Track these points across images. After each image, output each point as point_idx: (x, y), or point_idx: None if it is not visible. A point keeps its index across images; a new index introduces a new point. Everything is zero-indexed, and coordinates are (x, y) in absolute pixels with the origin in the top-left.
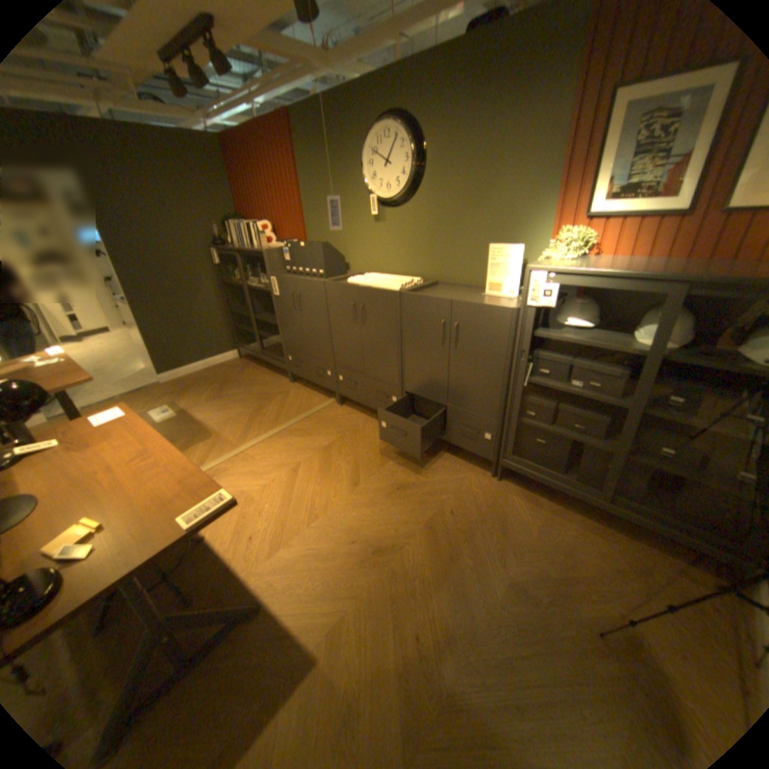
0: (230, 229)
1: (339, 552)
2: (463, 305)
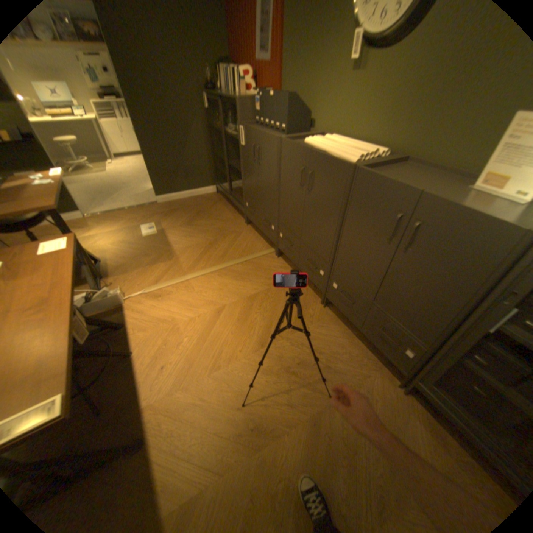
0: (220, 74)
1: (224, 415)
2: (440, 201)
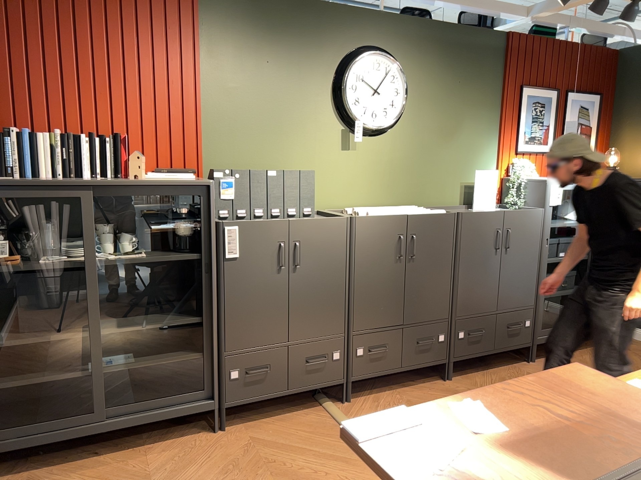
0: None
1: None
2: (513, 213)
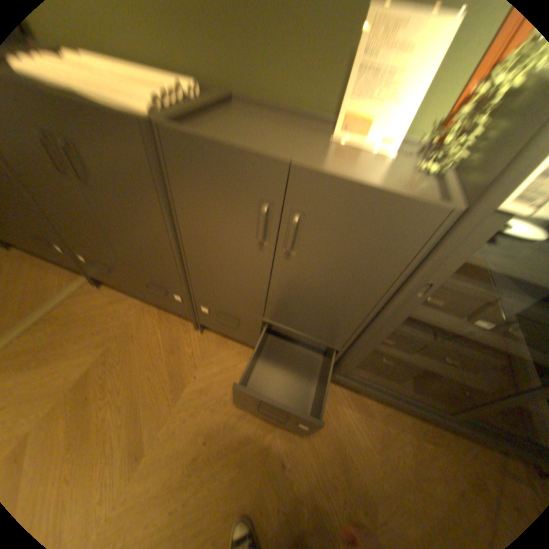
0: None
1: None
2: (321, 178)
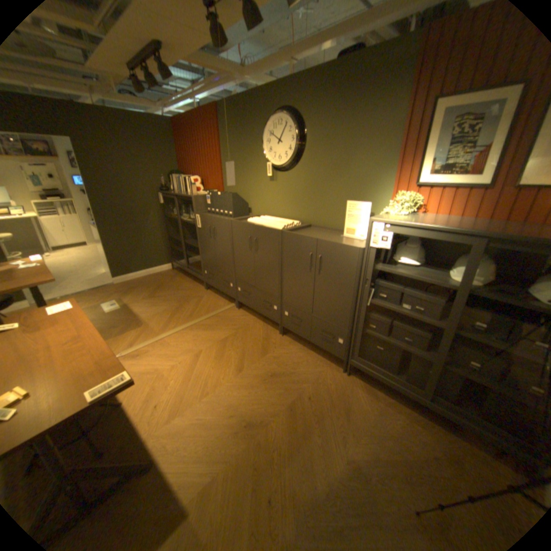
0: (173, 180)
1: (219, 423)
2: (325, 243)
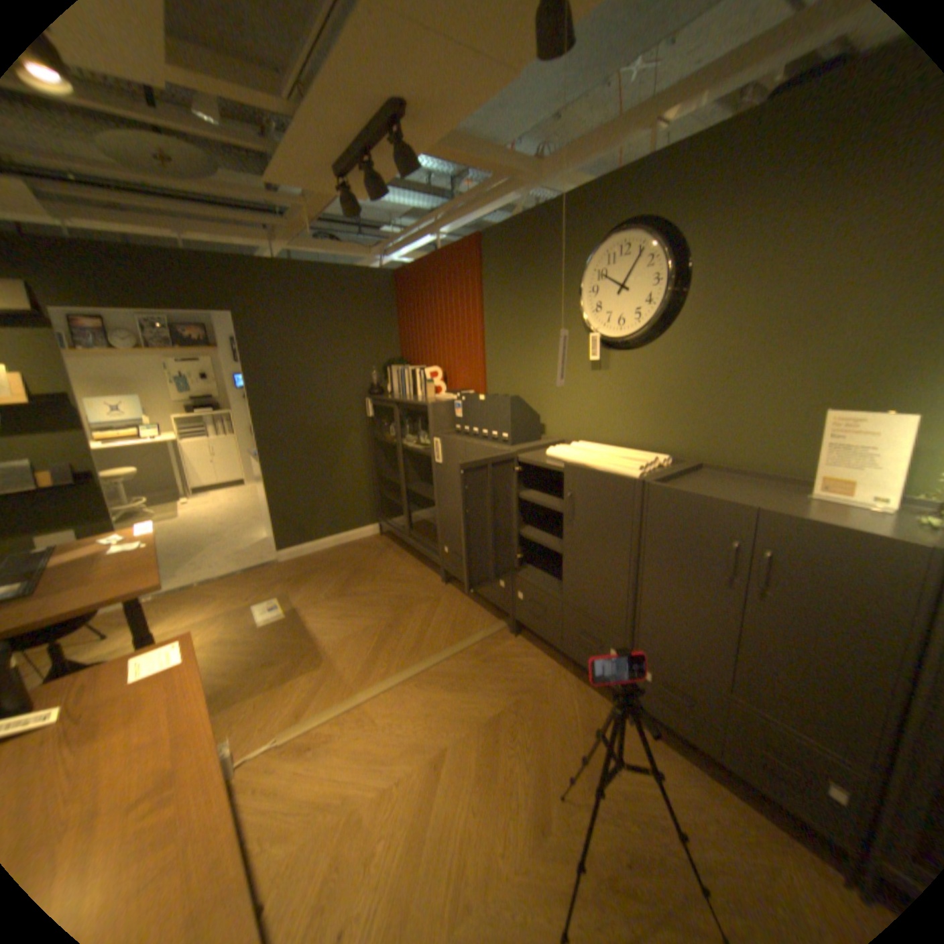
0: (392, 376)
1: None
2: (790, 521)
